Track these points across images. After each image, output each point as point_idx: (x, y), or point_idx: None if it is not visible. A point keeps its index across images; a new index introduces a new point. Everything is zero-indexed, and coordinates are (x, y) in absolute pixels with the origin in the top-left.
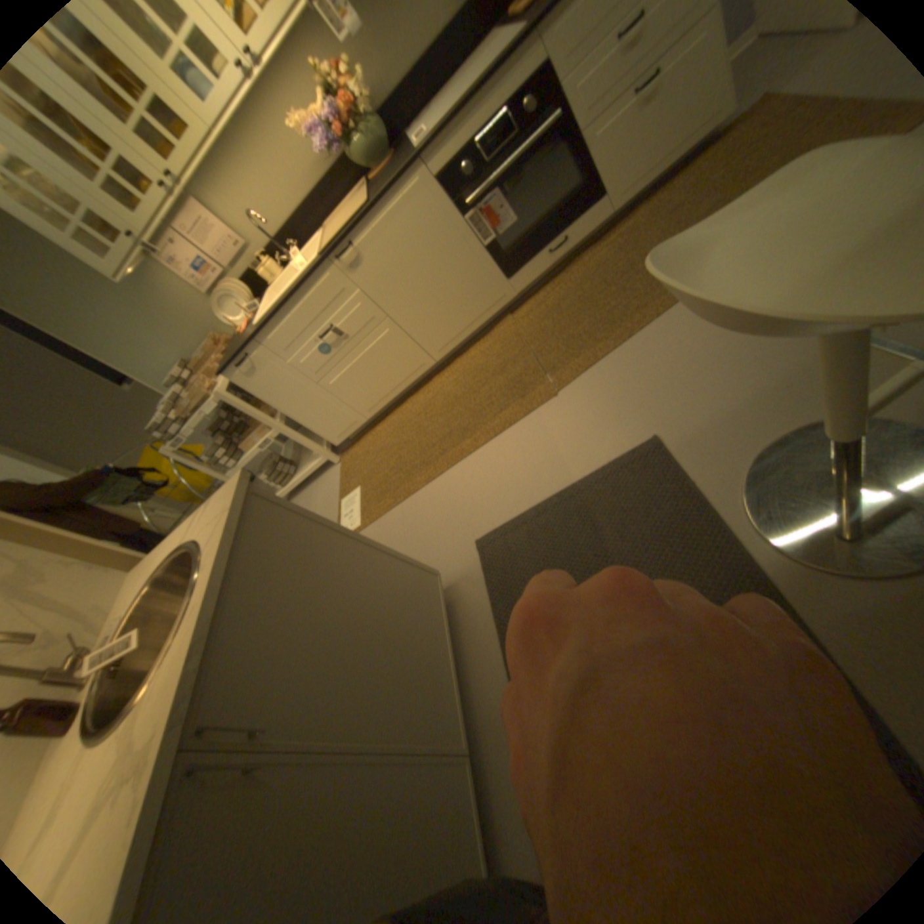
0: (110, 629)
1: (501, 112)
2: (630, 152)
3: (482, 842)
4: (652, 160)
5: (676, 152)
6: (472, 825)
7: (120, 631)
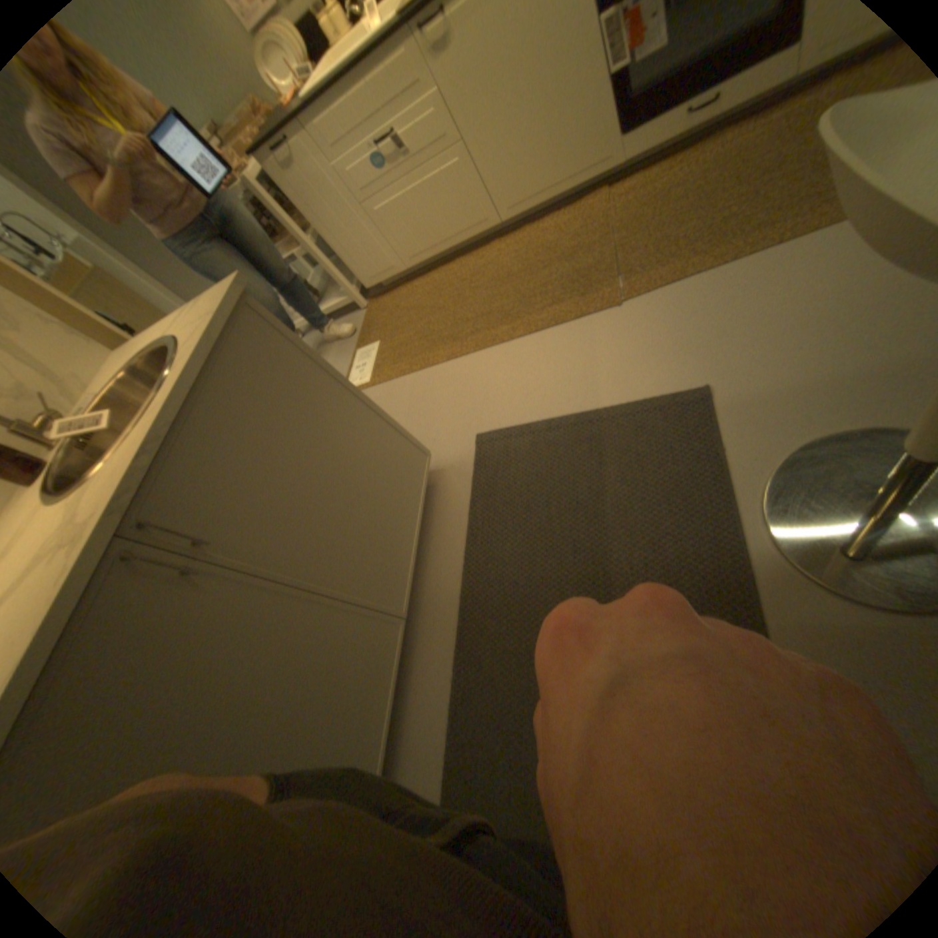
0: (85, 402)
1: None
2: None
3: (394, 686)
4: None
5: None
6: (390, 671)
7: (91, 407)
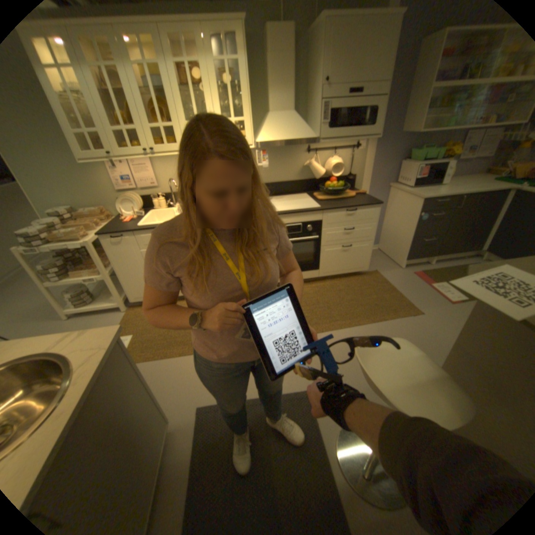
0: None
1: (298, 225)
2: (332, 263)
3: None
4: (337, 269)
5: (345, 272)
6: None
7: None
